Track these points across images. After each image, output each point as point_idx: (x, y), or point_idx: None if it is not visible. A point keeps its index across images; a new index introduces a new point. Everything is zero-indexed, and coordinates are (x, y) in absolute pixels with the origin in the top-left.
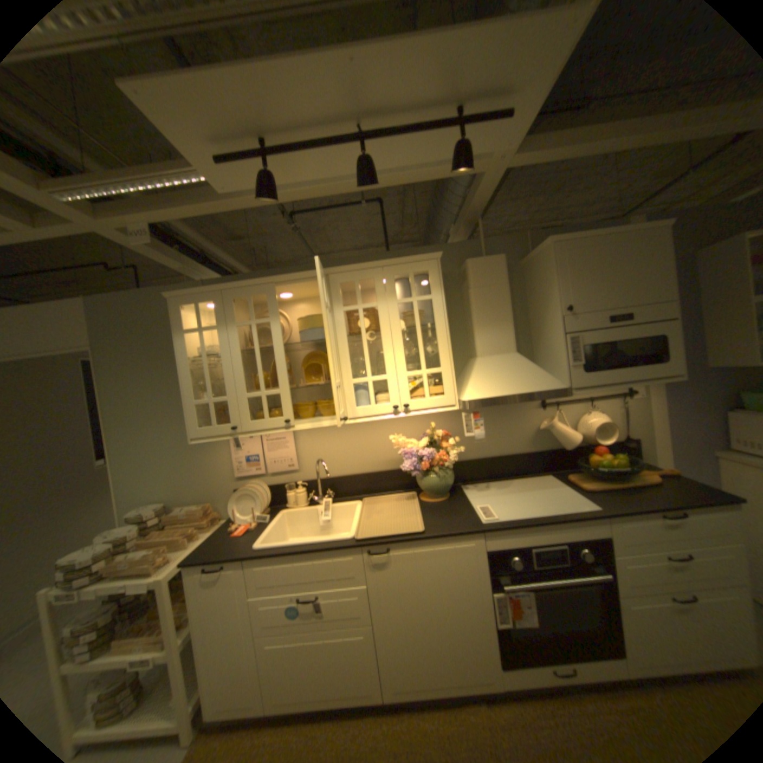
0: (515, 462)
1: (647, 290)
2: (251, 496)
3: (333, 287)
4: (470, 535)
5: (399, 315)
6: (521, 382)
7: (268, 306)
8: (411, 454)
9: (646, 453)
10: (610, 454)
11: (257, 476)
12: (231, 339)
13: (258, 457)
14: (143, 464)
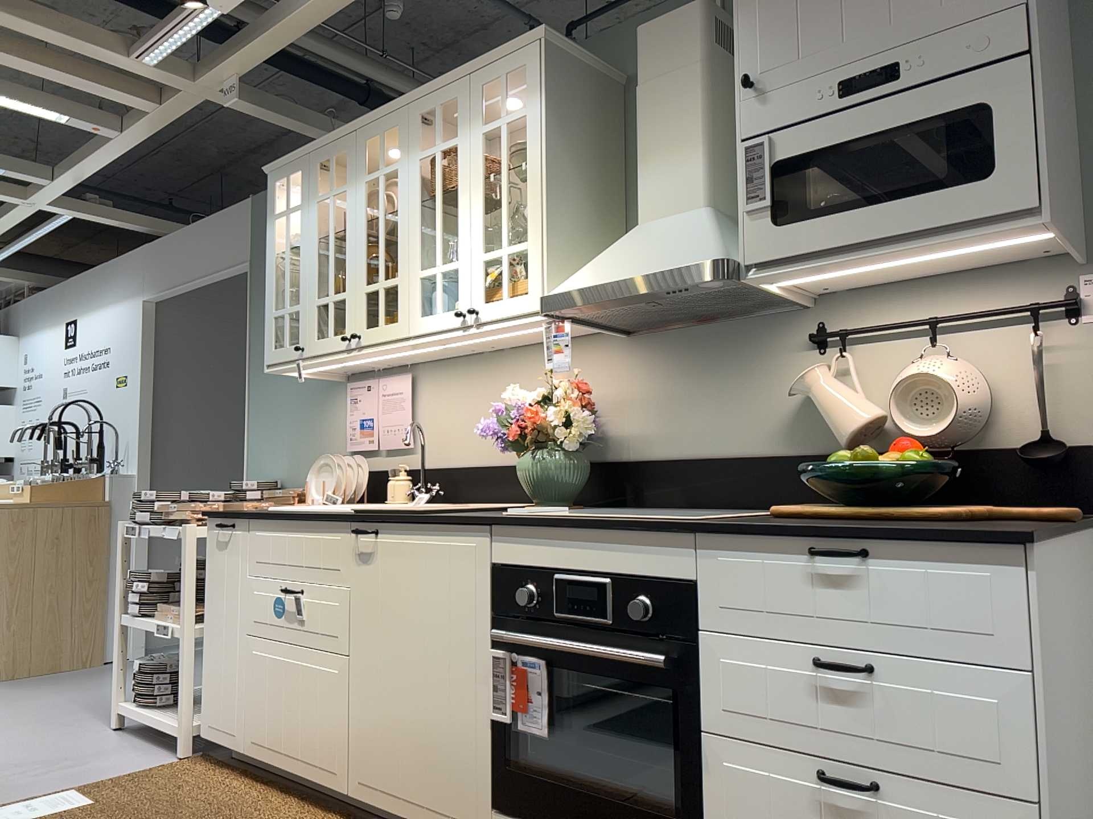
0: (742, 473)
1: None
2: (334, 469)
3: (411, 125)
4: (467, 524)
5: (481, 153)
6: (652, 257)
7: (348, 168)
8: (511, 415)
9: None
10: (903, 450)
11: (370, 454)
12: (311, 221)
13: (371, 422)
14: (273, 422)
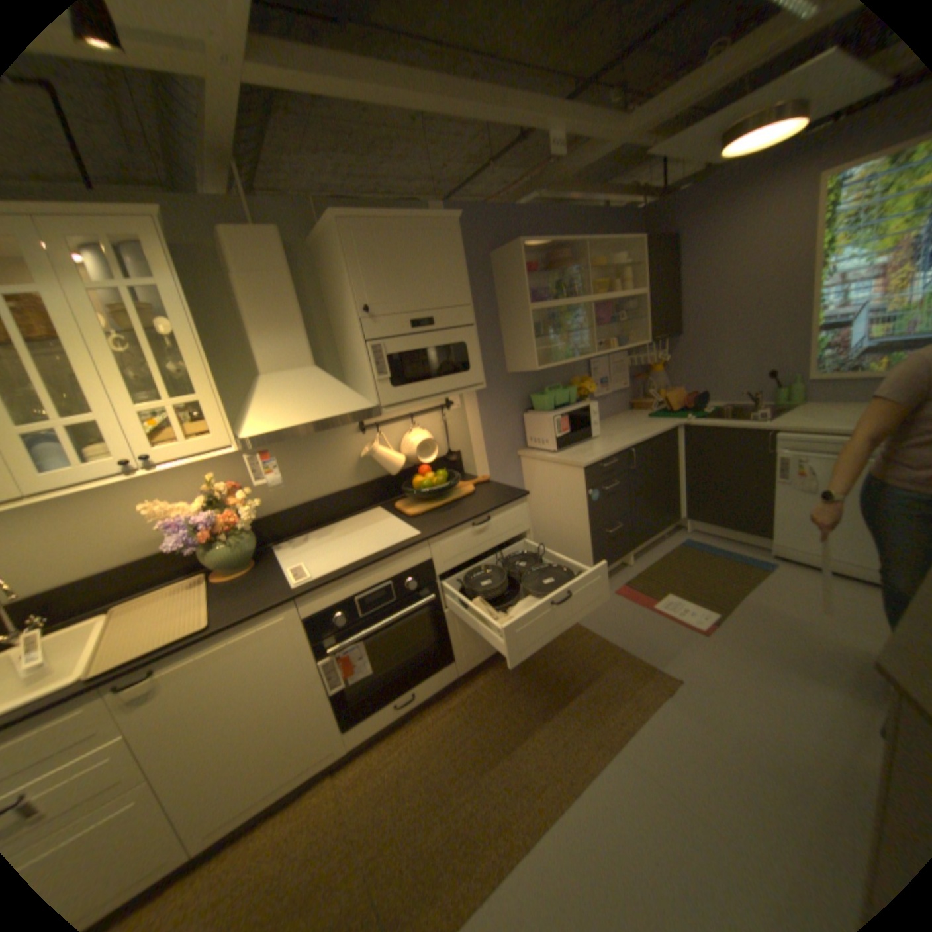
0: (338, 501)
1: (443, 291)
2: None
3: None
4: (274, 608)
5: (94, 309)
6: (321, 404)
7: None
8: (179, 524)
9: (466, 463)
10: (431, 471)
11: None
12: None
13: None
14: None
